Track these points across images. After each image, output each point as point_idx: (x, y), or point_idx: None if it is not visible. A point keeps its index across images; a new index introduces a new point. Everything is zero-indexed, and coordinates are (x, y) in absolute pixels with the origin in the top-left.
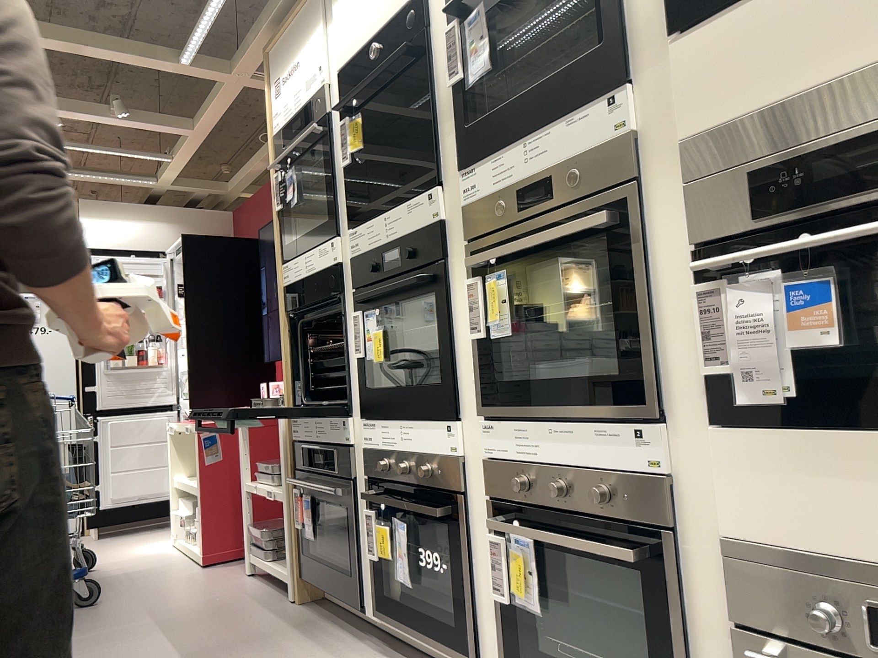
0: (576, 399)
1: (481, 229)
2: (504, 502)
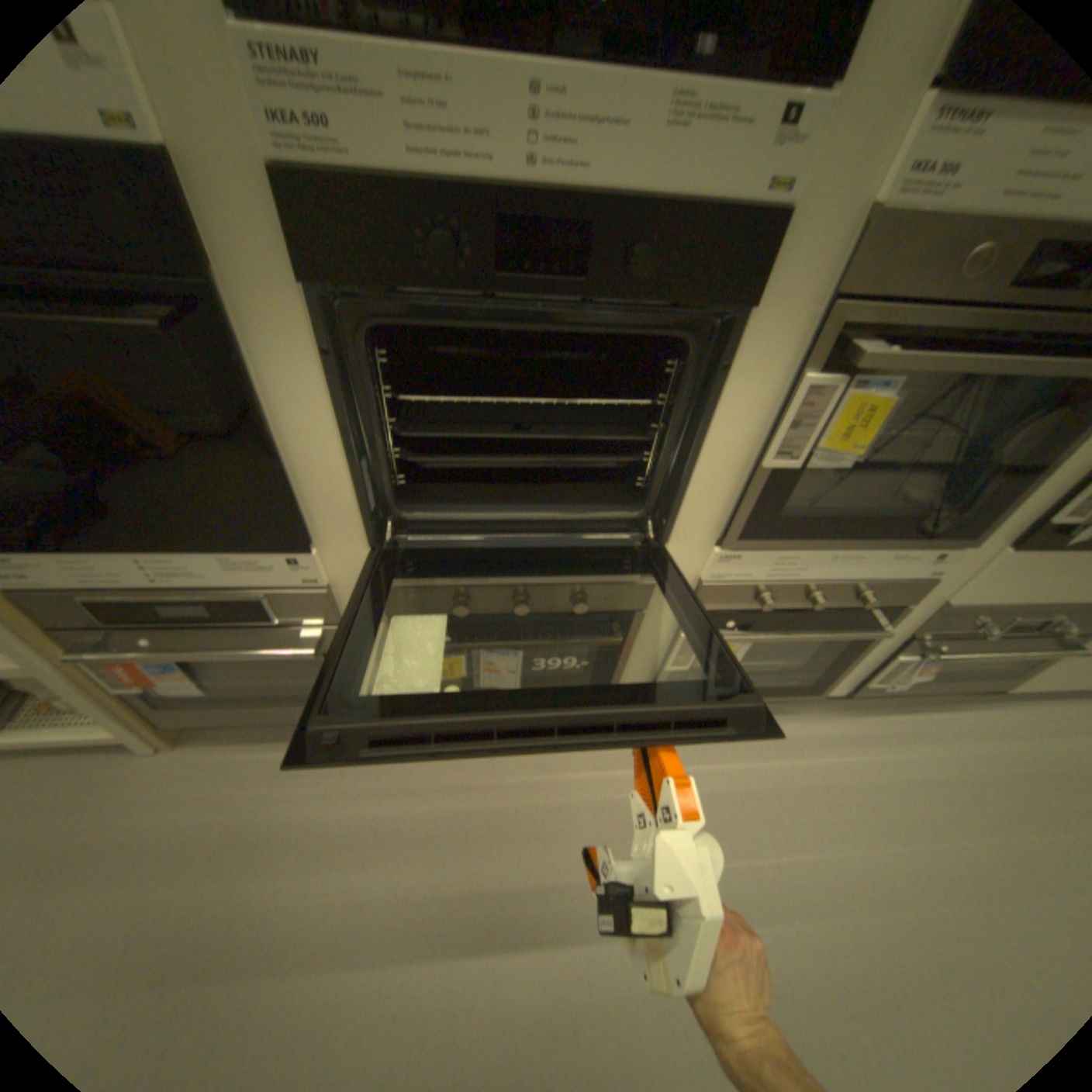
0: (894, 532)
1: (902, 283)
2: (714, 609)
